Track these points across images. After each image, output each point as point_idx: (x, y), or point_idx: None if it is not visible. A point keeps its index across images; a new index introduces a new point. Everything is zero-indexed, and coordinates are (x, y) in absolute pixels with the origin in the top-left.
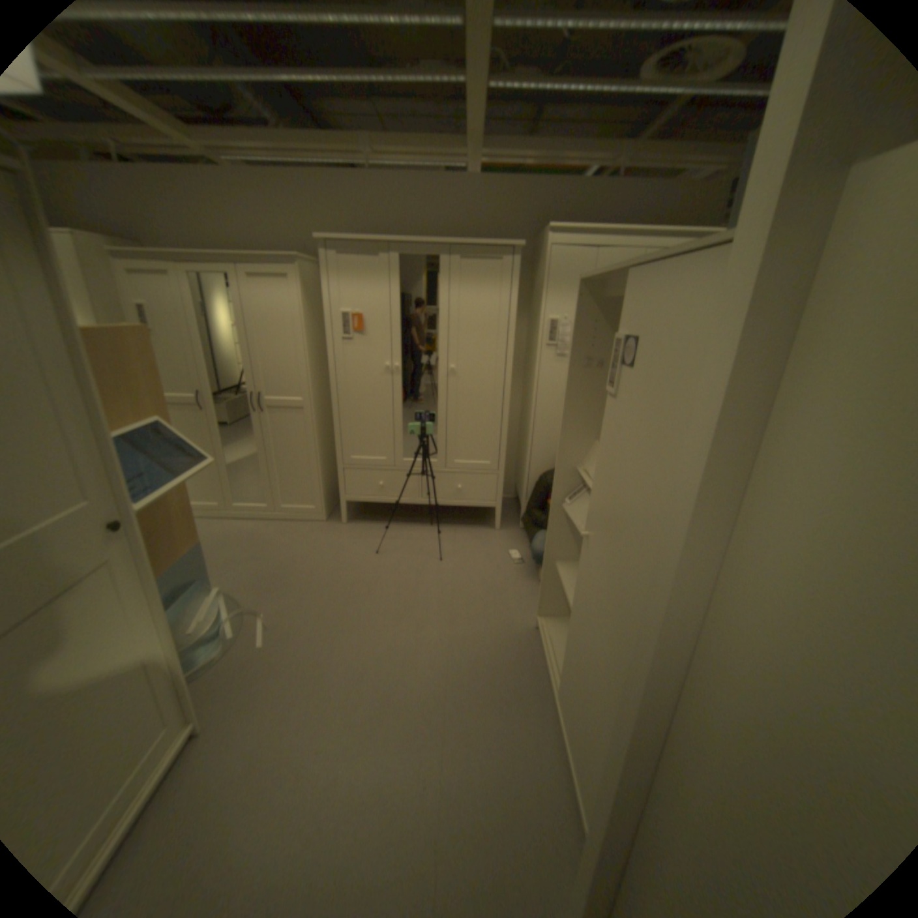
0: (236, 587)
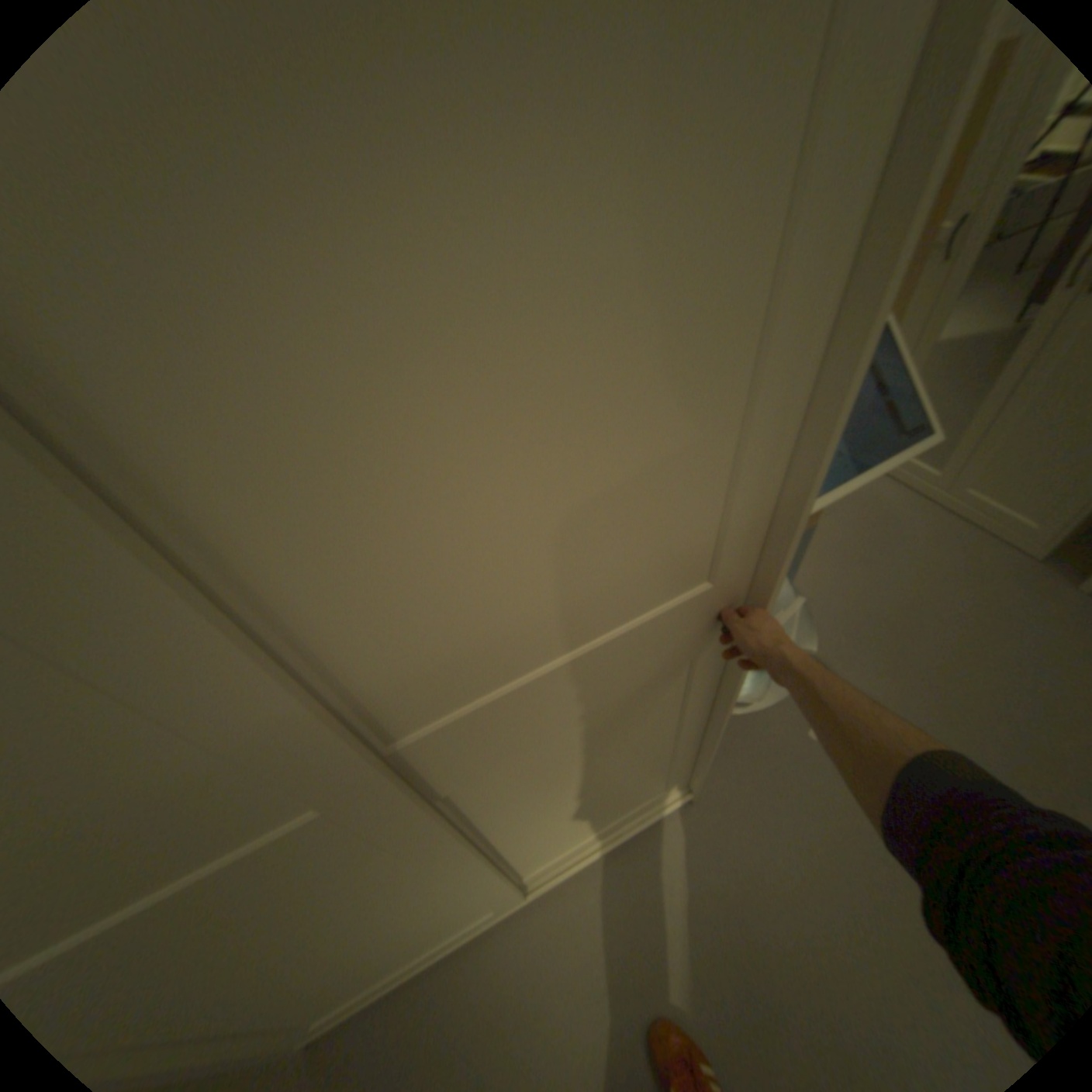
0: (825, 604)
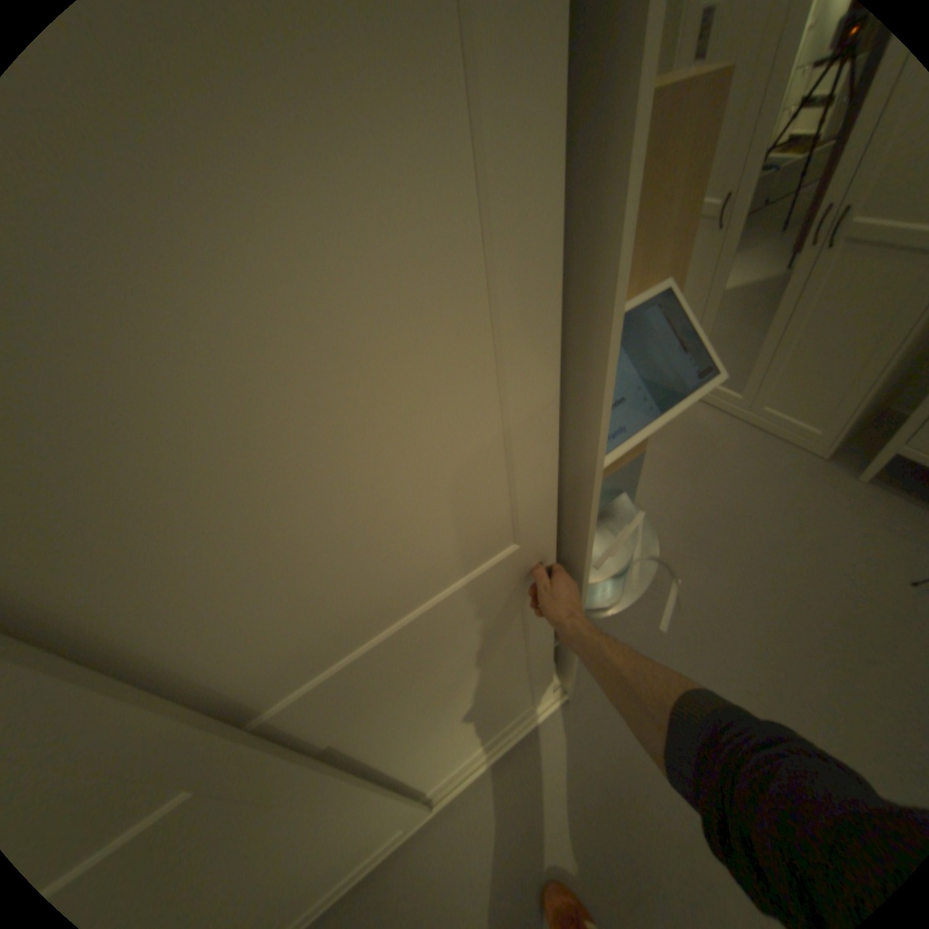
0: (663, 515)
